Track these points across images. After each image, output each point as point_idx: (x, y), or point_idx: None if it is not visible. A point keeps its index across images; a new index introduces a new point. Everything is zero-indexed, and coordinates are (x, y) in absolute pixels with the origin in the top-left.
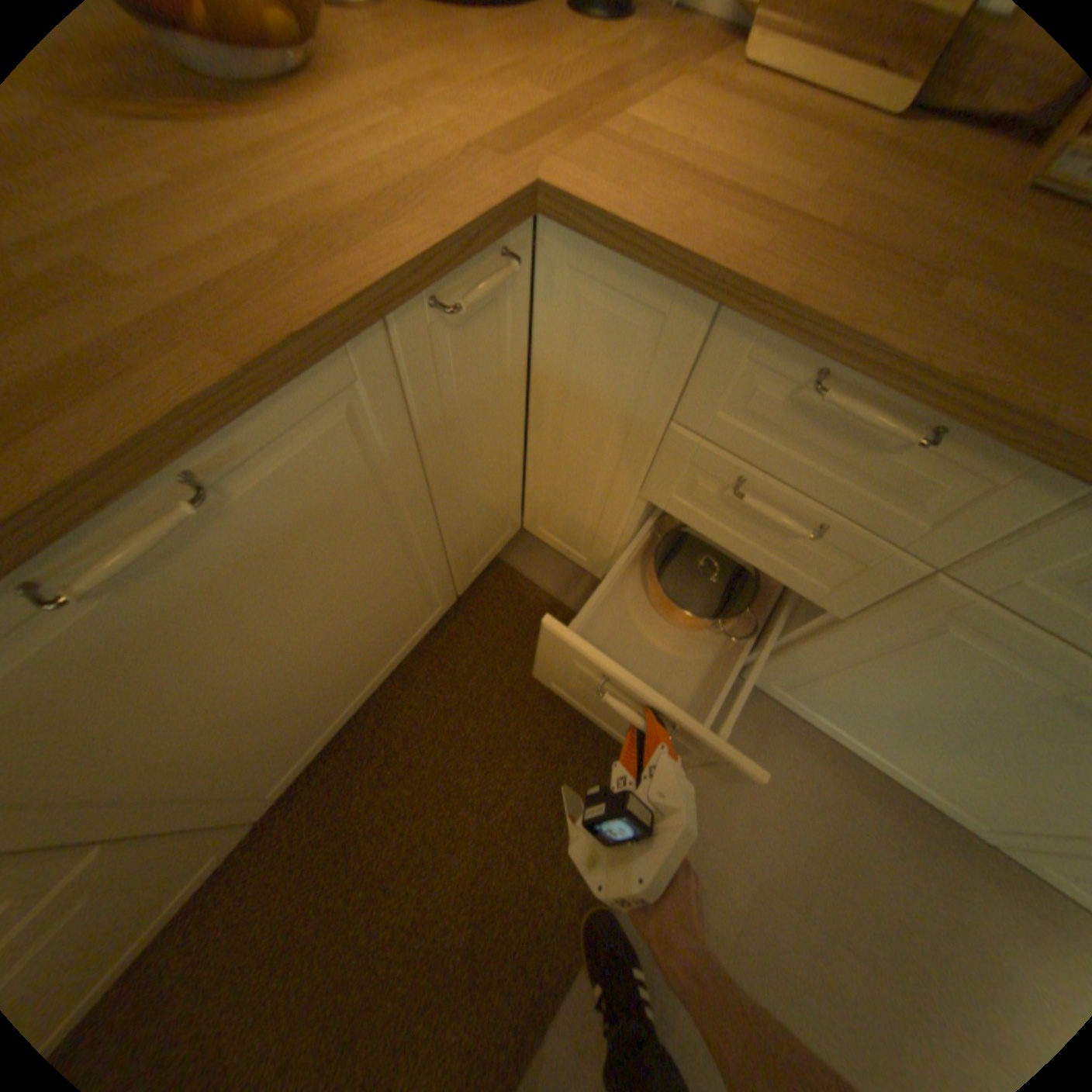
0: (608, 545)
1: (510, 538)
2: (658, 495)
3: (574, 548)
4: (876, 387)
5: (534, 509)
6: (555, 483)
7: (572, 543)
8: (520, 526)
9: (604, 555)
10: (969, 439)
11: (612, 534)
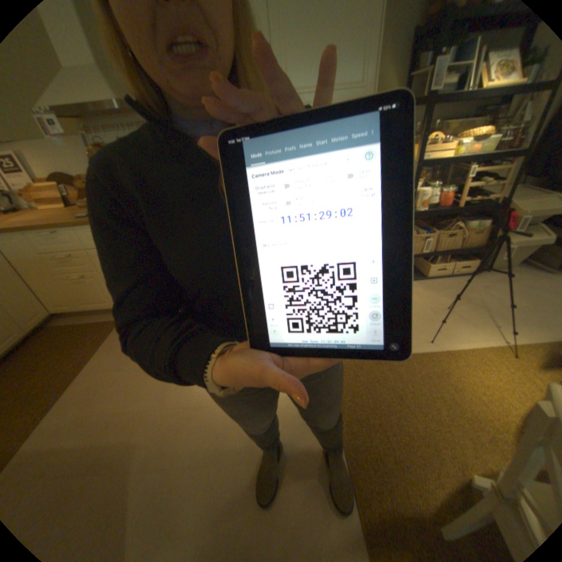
0: (63, 297)
1: (43, 316)
2: (52, 273)
3: (62, 308)
4: (44, 232)
5: (44, 303)
6: (39, 289)
7: (60, 306)
8: (46, 313)
9: (66, 301)
10: (58, 232)
11: (60, 292)
